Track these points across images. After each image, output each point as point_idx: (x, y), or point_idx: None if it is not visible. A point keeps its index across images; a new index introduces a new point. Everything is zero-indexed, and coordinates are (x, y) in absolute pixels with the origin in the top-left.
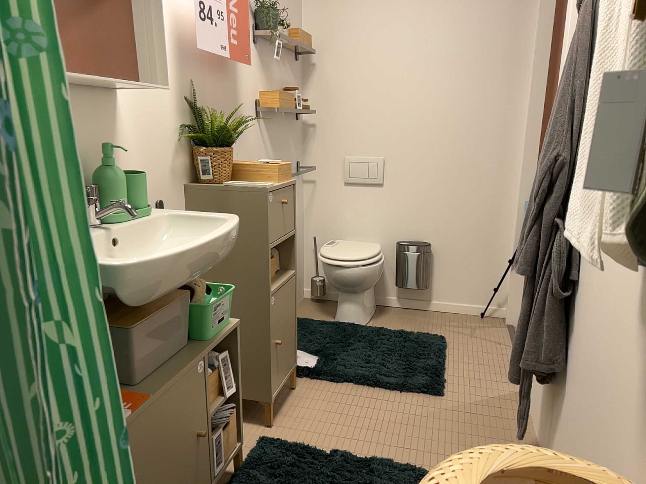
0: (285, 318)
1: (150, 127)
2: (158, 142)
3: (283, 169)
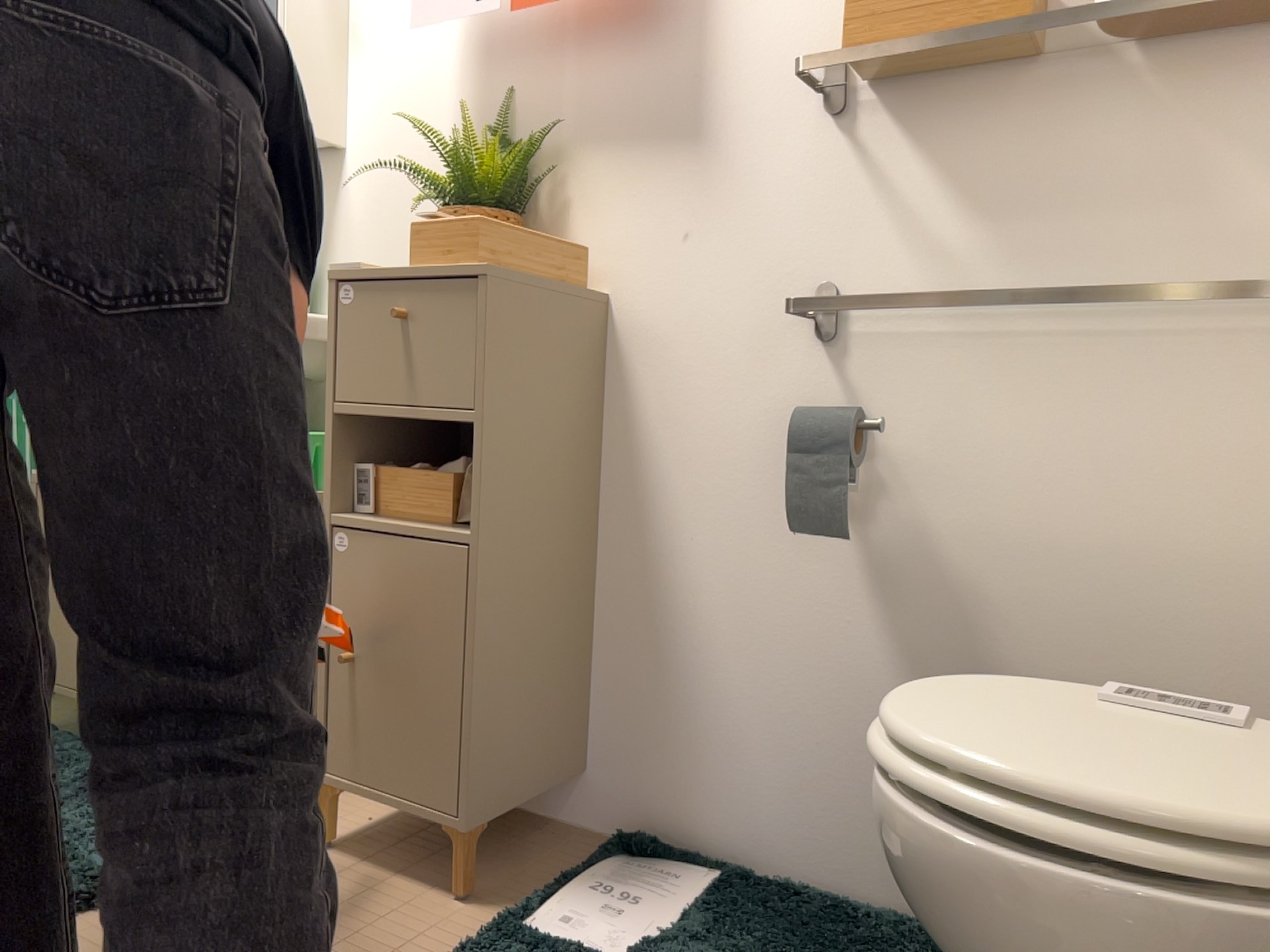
0: (388, 625)
1: (387, 193)
2: (388, 214)
3: (428, 231)
